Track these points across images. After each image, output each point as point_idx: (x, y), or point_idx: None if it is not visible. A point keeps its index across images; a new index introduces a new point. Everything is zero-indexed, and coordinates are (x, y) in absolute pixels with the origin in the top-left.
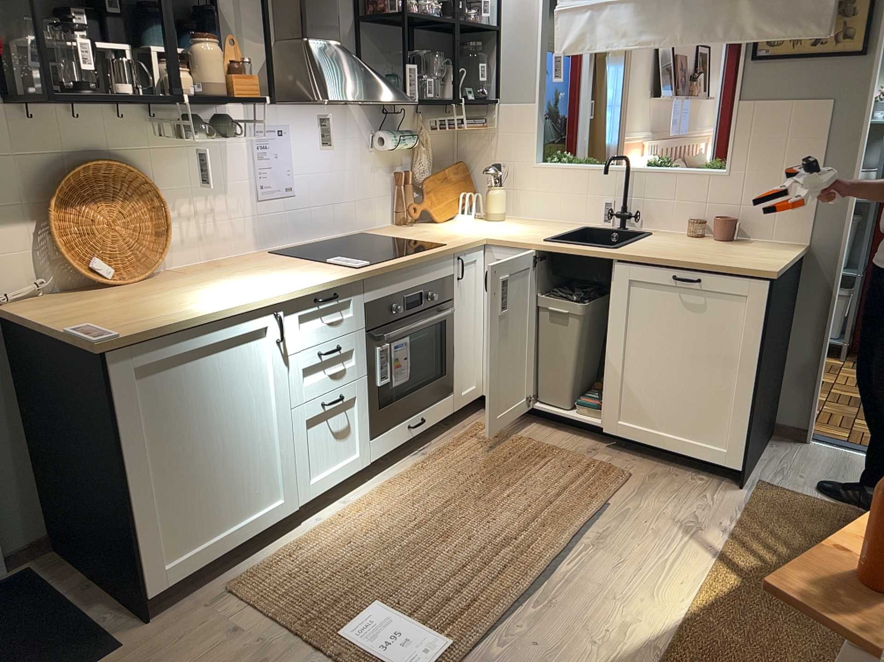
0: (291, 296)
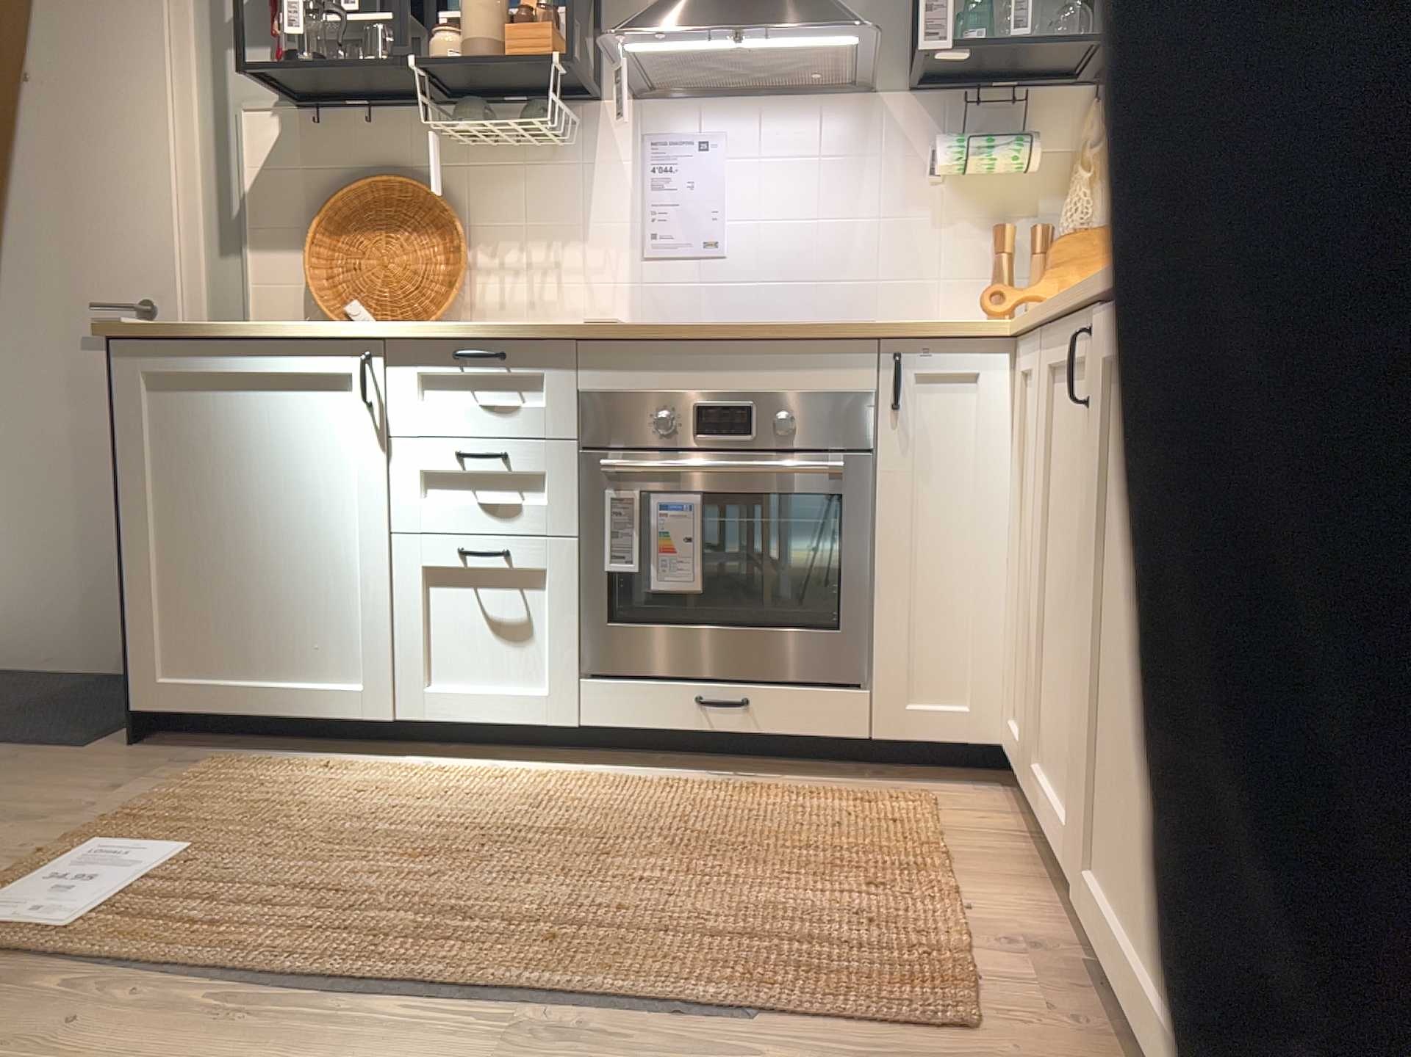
0: (396, 332)
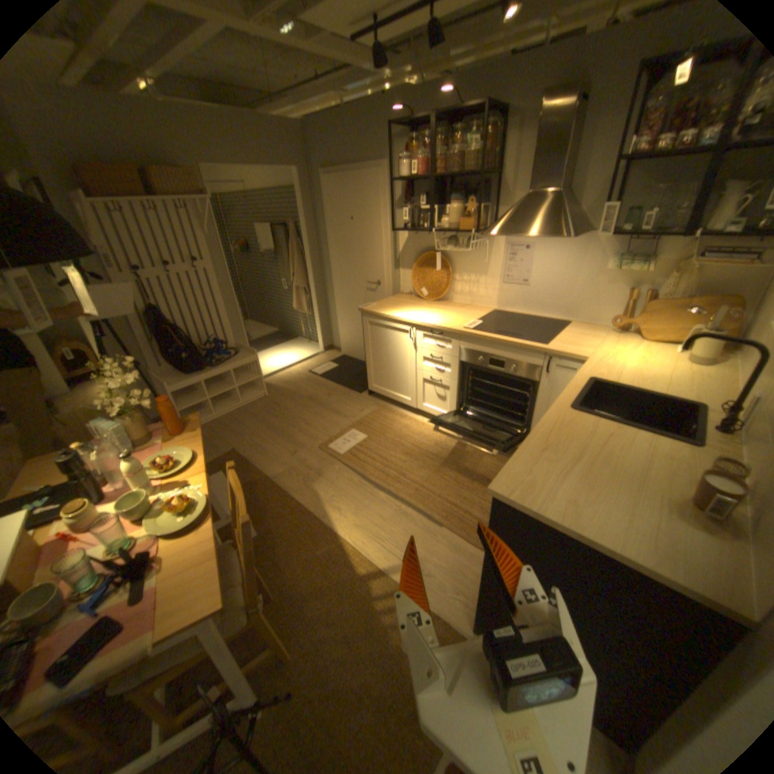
0: (417, 324)
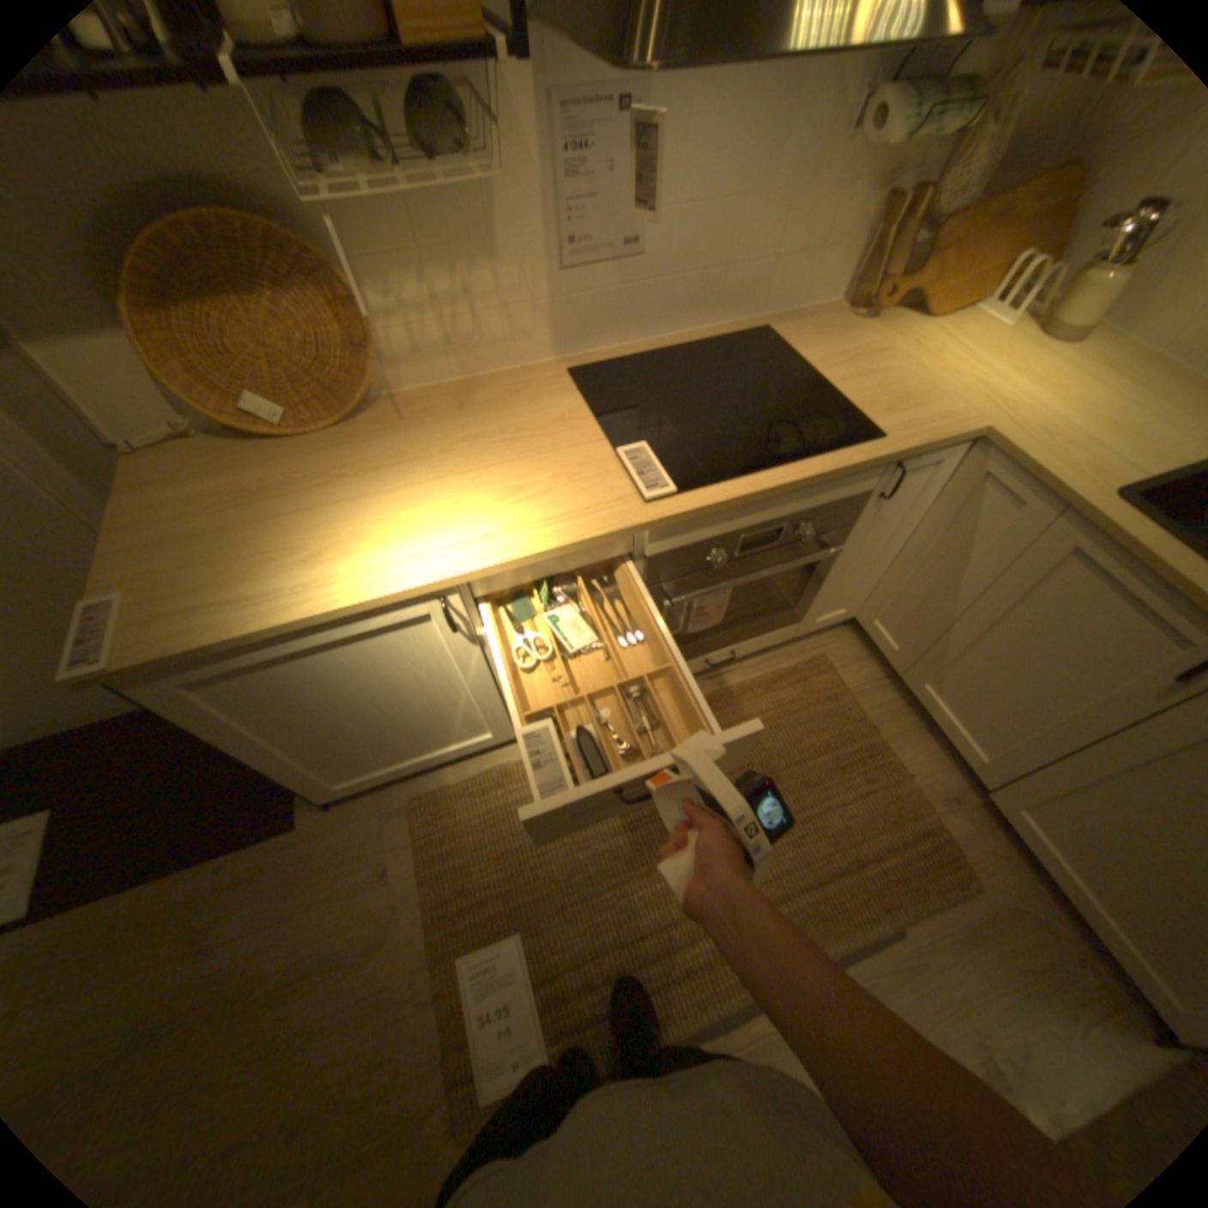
0: (472, 575)
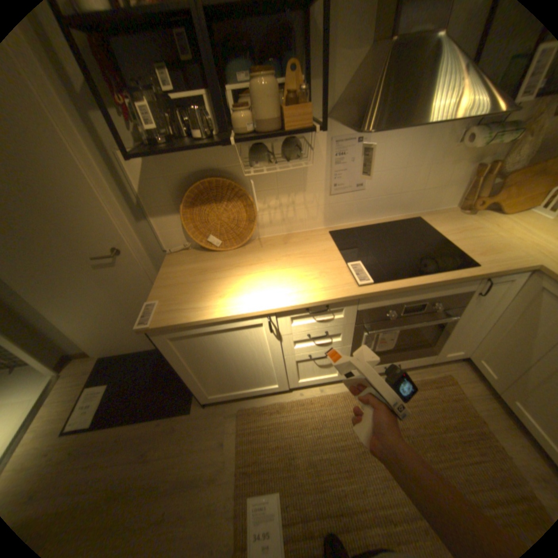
0: (282, 308)
